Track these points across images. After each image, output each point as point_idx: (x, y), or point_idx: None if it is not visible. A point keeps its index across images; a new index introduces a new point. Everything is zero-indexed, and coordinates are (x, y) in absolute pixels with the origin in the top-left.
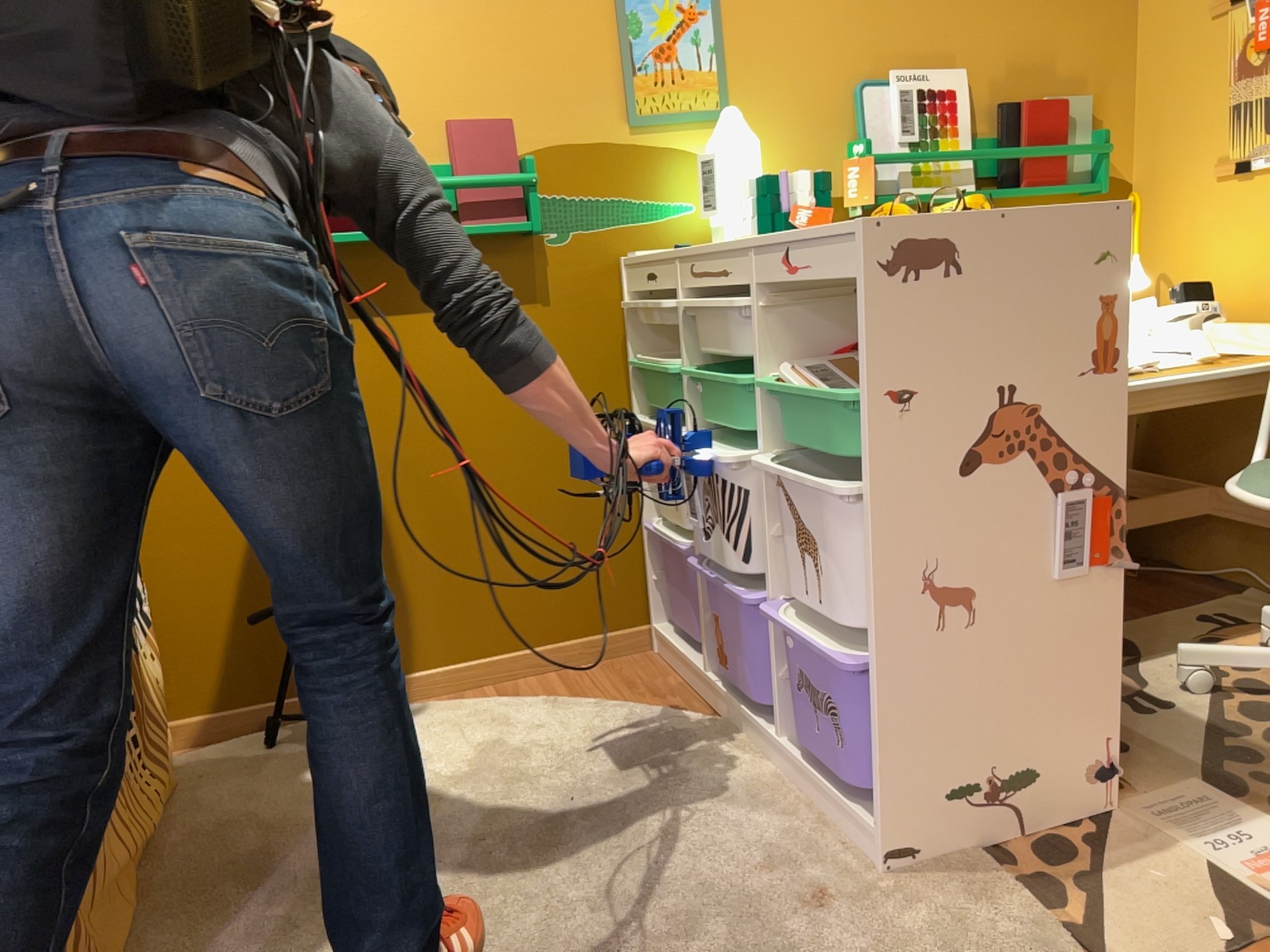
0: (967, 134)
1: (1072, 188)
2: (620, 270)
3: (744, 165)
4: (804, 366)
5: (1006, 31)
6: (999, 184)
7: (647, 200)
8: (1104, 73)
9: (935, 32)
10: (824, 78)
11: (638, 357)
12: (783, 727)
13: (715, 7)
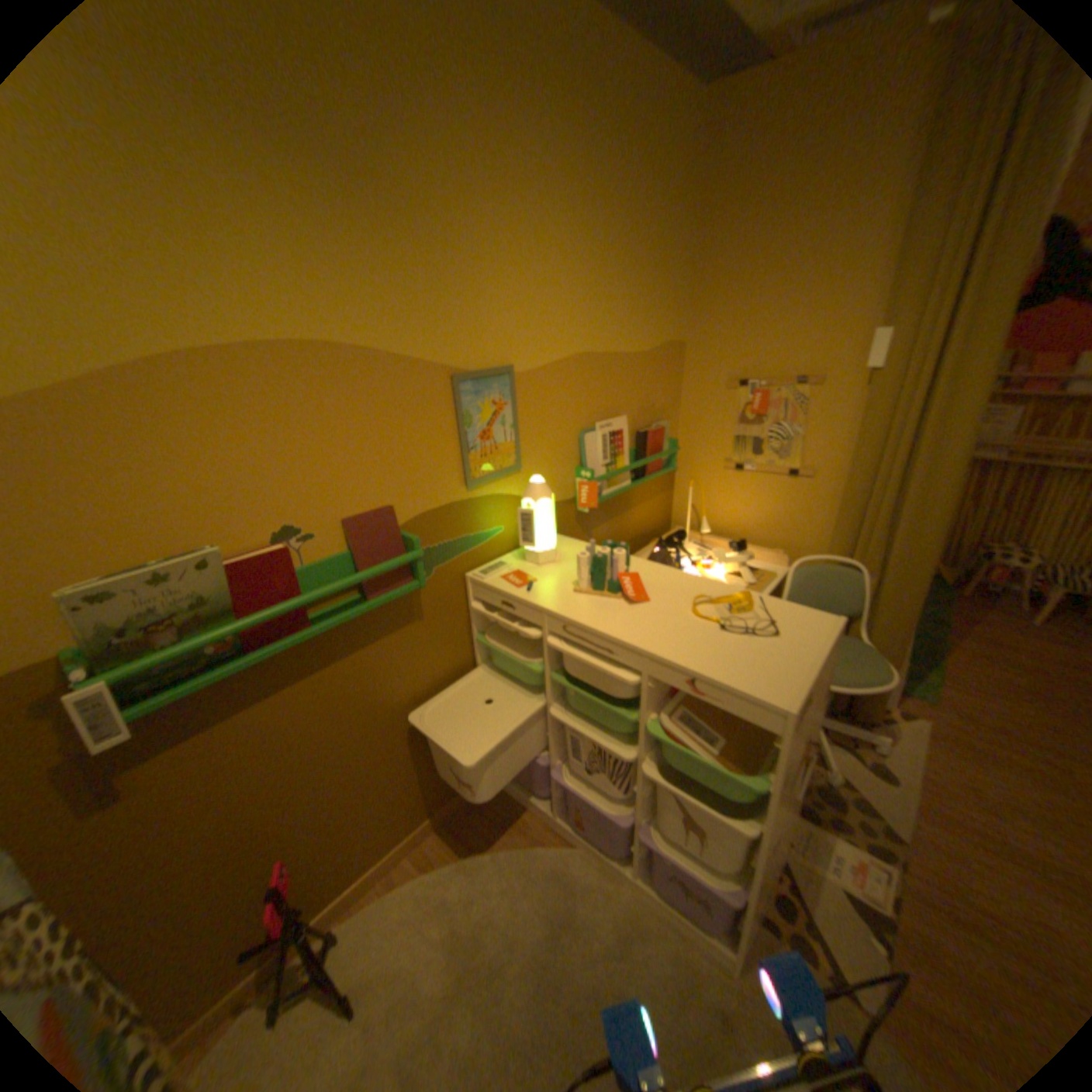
0: (628, 452)
1: (665, 471)
2: (466, 582)
3: (551, 514)
4: (673, 711)
5: (640, 389)
6: (634, 471)
7: (479, 532)
8: (671, 404)
9: (613, 394)
10: (566, 431)
11: (481, 634)
12: (640, 873)
13: (514, 397)
